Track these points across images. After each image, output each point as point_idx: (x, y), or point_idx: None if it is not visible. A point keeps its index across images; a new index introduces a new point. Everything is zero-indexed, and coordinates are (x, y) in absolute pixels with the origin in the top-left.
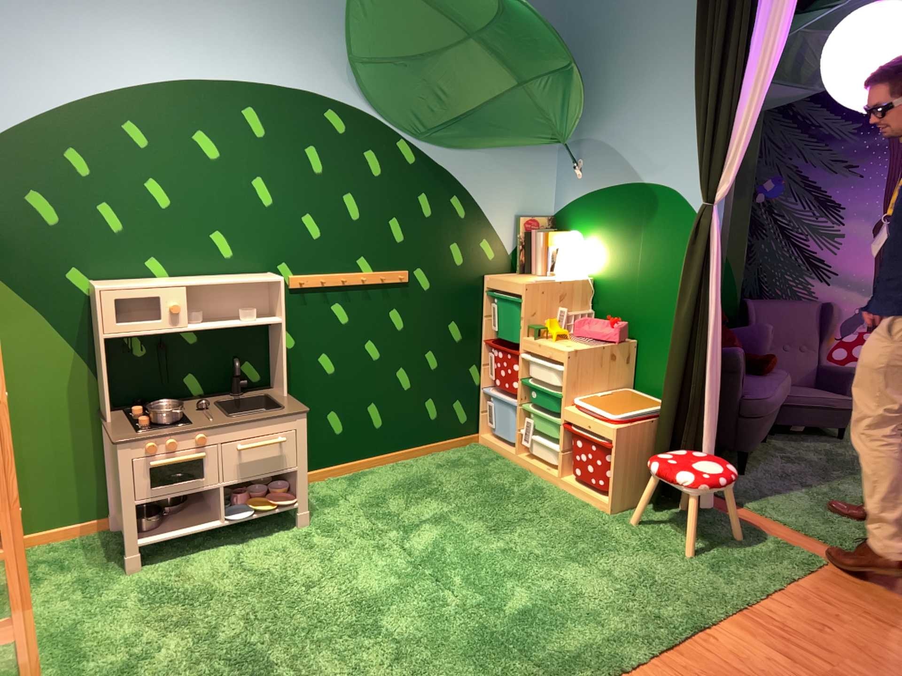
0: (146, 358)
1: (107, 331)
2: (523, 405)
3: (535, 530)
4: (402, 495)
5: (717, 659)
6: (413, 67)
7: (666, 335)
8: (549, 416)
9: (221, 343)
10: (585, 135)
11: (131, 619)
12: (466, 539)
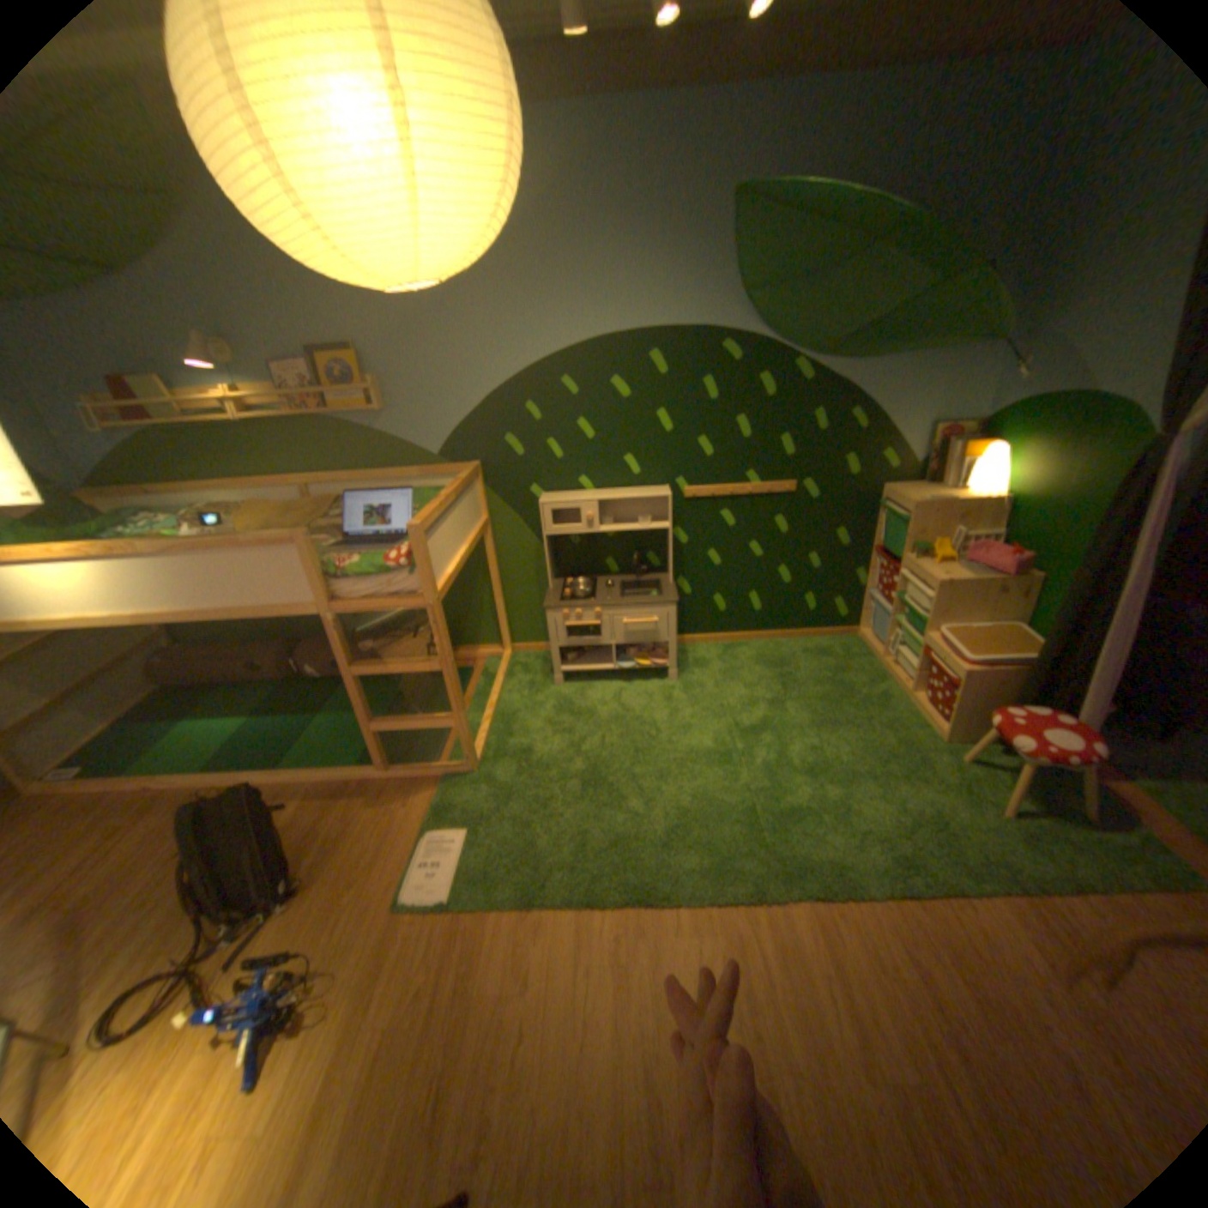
0: (579, 547)
1: (546, 533)
2: (895, 617)
3: (856, 738)
4: (759, 672)
5: (961, 932)
6: (812, 285)
7: (1079, 579)
8: (915, 634)
9: (630, 539)
10: (1040, 326)
11: (543, 719)
12: (788, 728)
